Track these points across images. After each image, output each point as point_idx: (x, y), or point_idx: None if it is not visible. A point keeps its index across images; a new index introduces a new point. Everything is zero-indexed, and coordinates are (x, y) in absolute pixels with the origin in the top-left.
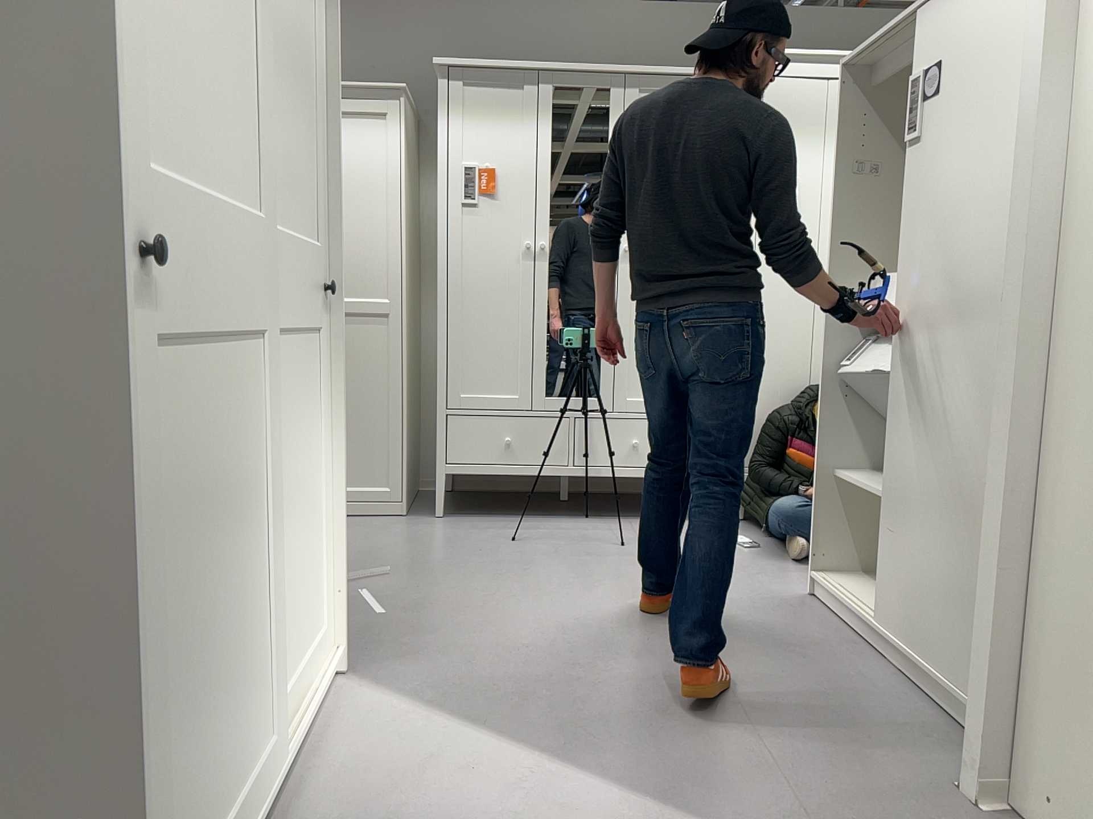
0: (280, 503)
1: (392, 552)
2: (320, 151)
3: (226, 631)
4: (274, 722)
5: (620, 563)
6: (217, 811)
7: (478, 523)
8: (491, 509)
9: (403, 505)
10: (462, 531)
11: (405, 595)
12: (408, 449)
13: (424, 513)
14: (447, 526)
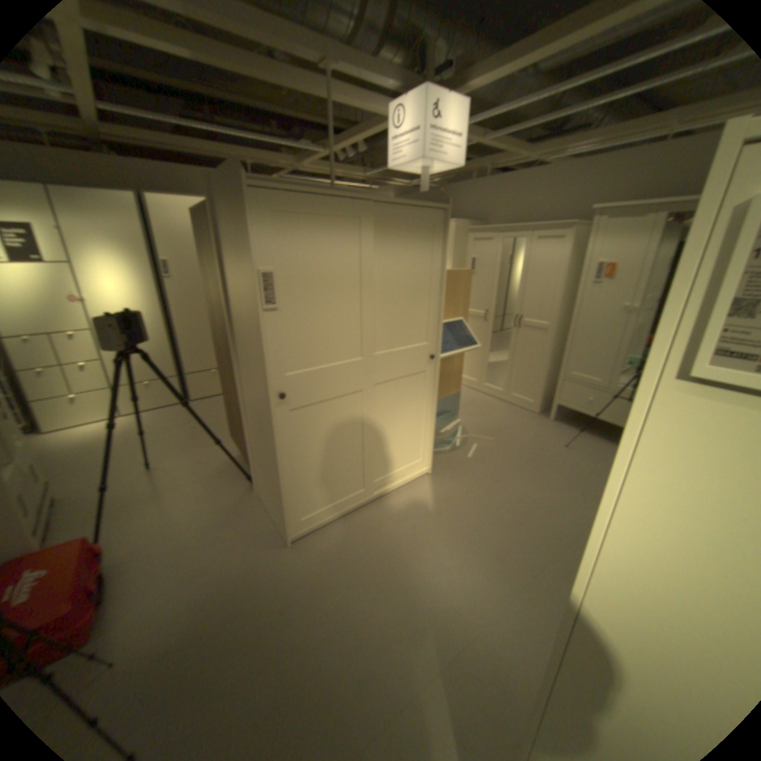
0: (388, 427)
1: (510, 432)
2: (436, 309)
3: (339, 463)
4: (367, 484)
5: (602, 484)
6: (332, 500)
7: (565, 431)
8: (583, 426)
9: (538, 410)
10: (552, 432)
11: (488, 453)
12: (547, 388)
13: (549, 416)
14: (549, 427)
